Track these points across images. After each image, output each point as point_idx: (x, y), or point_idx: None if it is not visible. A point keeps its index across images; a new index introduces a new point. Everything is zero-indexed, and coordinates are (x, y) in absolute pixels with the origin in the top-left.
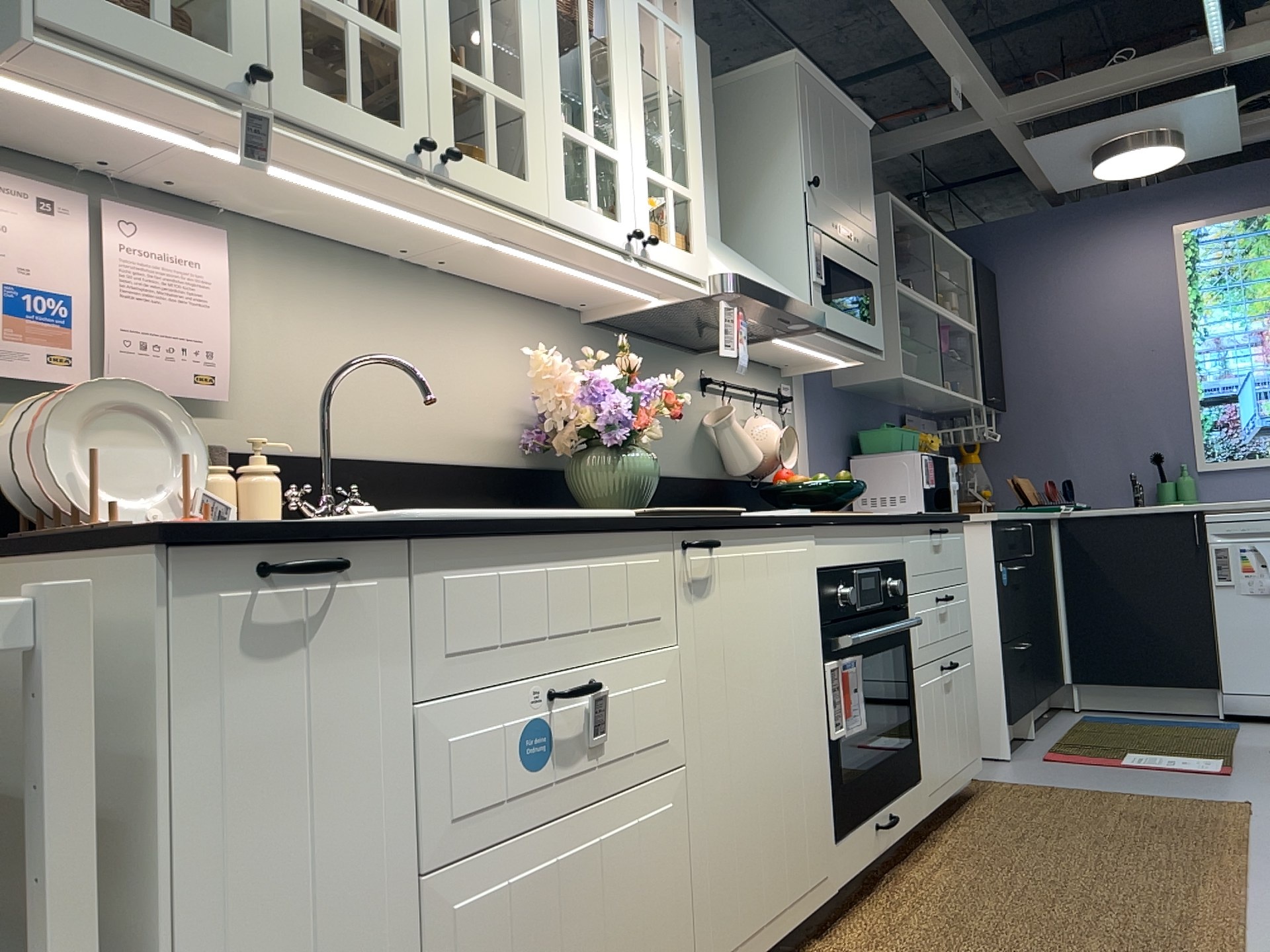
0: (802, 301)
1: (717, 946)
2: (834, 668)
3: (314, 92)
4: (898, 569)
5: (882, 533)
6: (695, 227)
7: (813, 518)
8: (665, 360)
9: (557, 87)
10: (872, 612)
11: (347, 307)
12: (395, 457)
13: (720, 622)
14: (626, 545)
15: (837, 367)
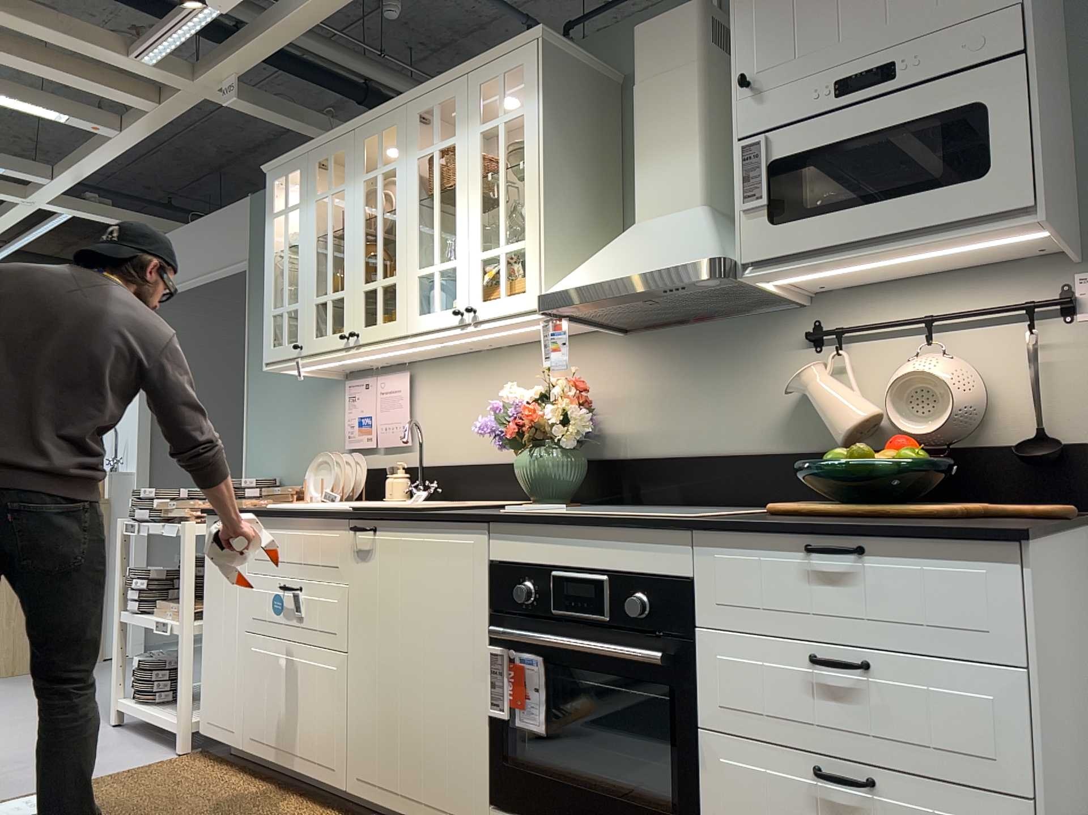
0: (677, 261)
1: (359, 770)
2: (497, 653)
3: (317, 338)
4: (666, 586)
5: (624, 538)
6: (527, 267)
7: (475, 516)
8: (735, 332)
9: (414, 250)
10: (588, 623)
11: (459, 385)
12: (478, 462)
13: (375, 578)
14: (321, 525)
15: (1054, 239)
